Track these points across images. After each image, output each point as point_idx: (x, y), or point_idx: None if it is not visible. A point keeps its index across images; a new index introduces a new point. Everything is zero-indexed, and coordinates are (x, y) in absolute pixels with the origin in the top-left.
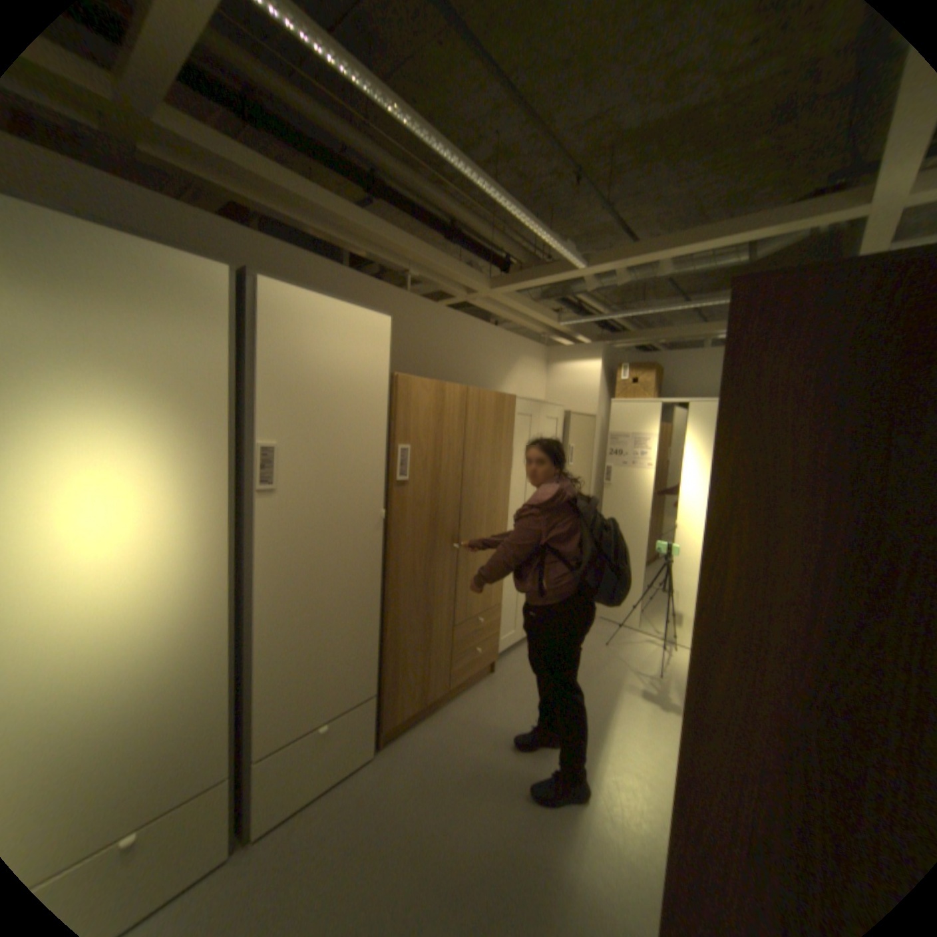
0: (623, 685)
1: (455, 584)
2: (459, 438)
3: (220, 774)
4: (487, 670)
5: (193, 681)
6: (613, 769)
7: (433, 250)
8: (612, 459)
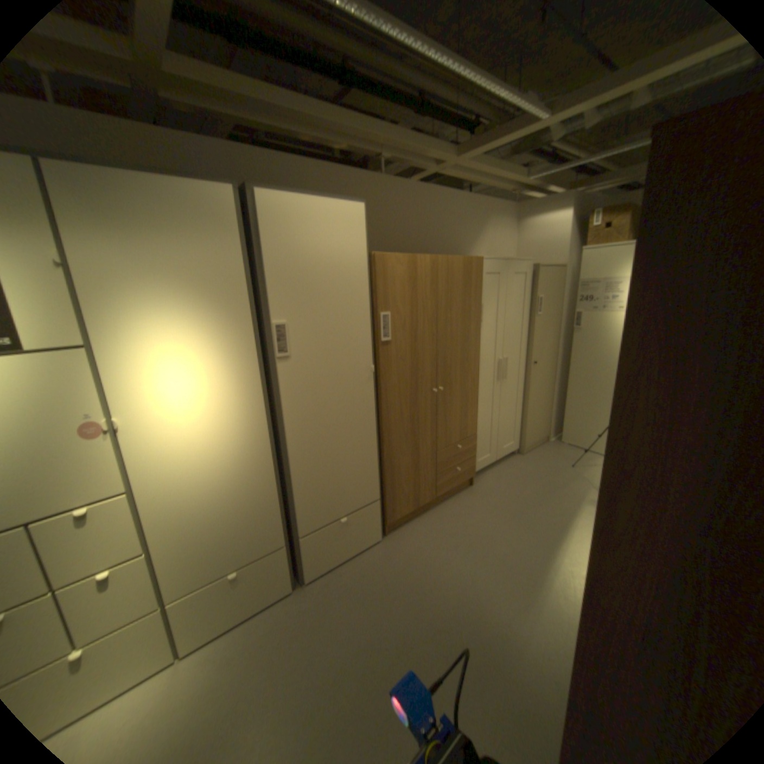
0: (585, 499)
1: (436, 420)
2: (431, 301)
3: (280, 544)
4: (467, 483)
5: (255, 487)
6: (570, 562)
7: (400, 130)
8: (583, 305)
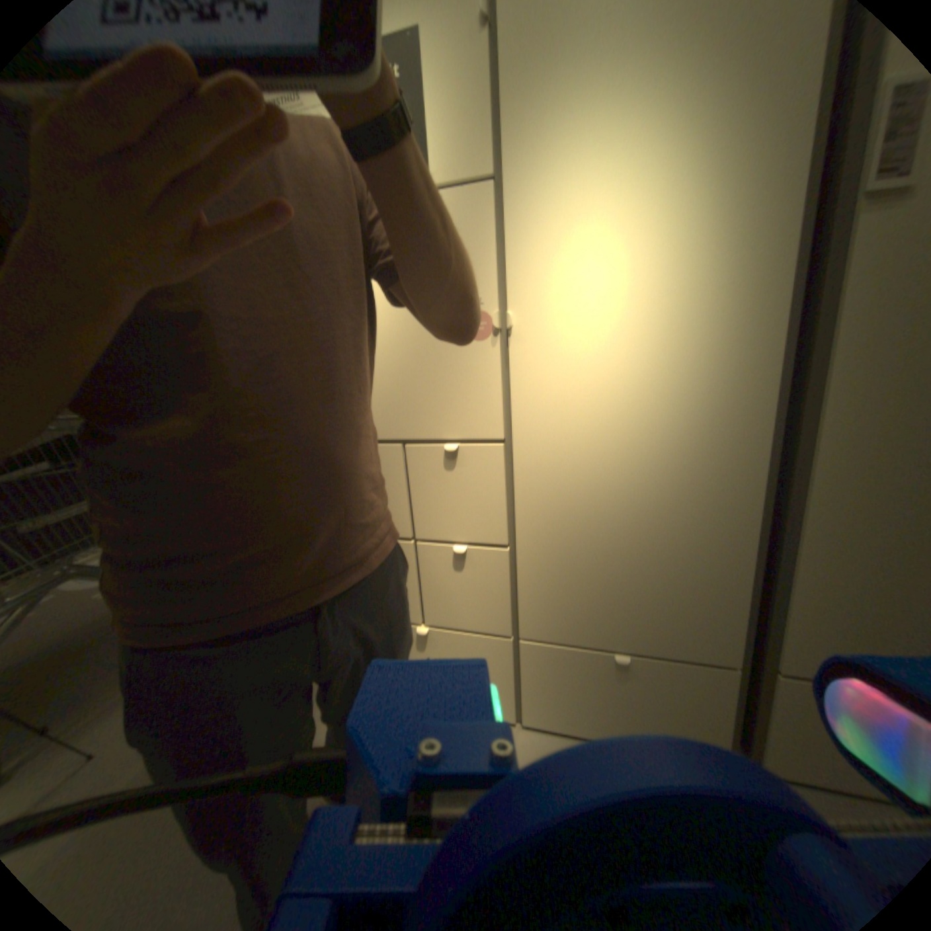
0: None
1: None
2: None
3: (734, 660)
4: None
5: (710, 516)
6: None
7: None
8: None
